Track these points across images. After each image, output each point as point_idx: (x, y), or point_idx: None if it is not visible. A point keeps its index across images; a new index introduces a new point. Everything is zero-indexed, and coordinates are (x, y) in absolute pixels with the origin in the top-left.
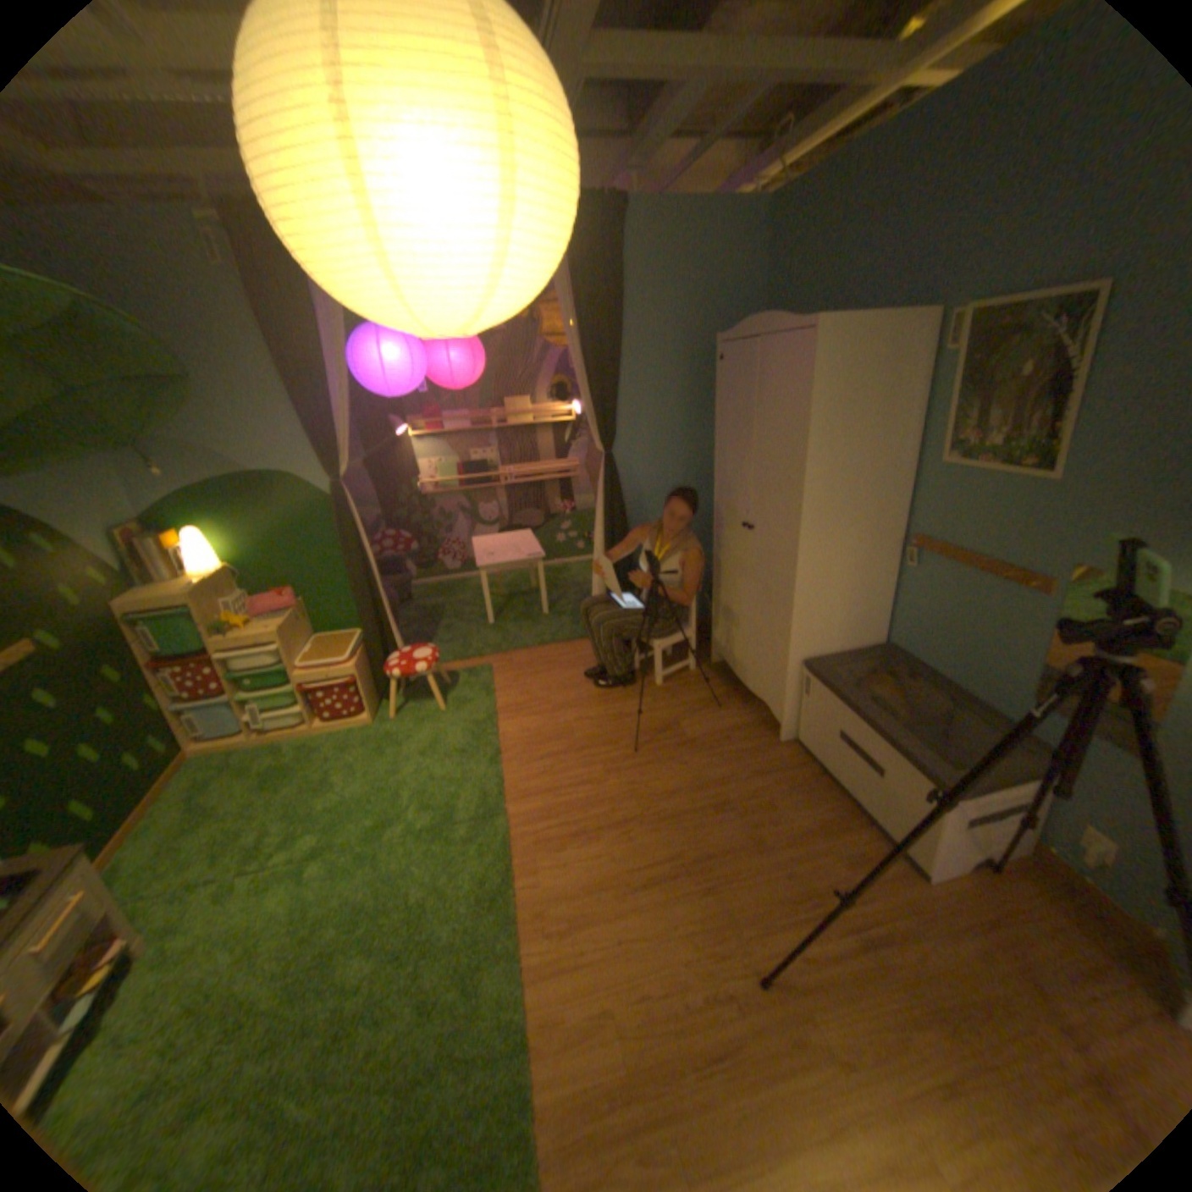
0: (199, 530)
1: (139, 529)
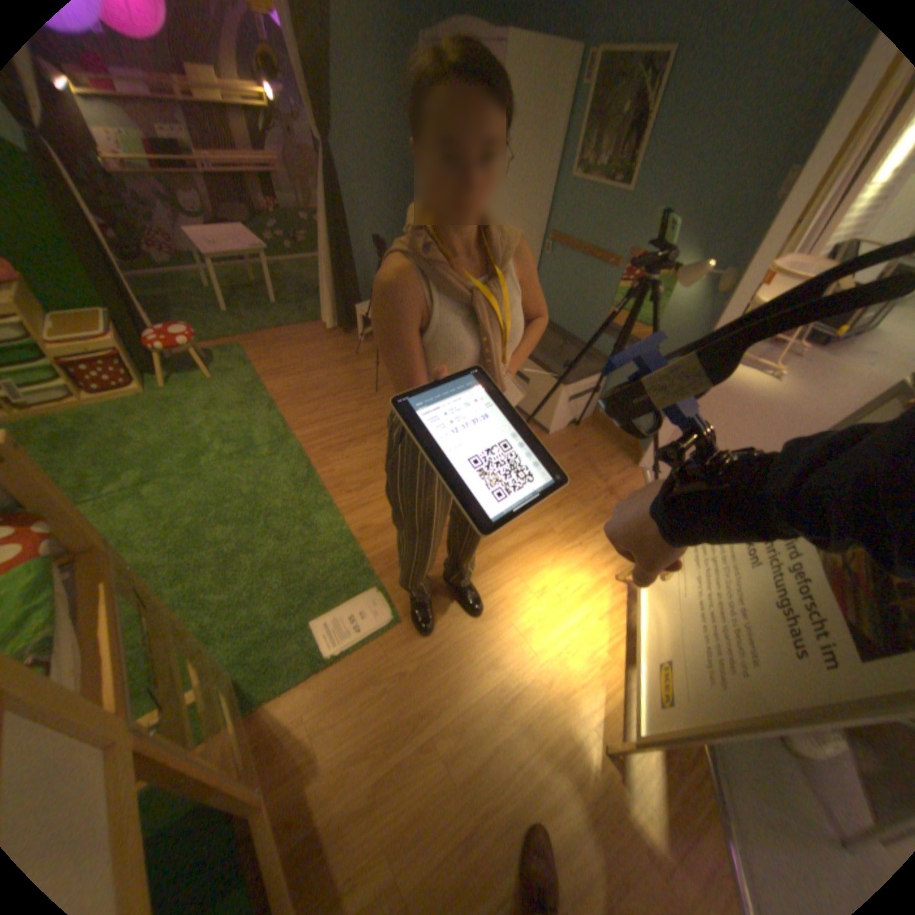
0: None
1: None
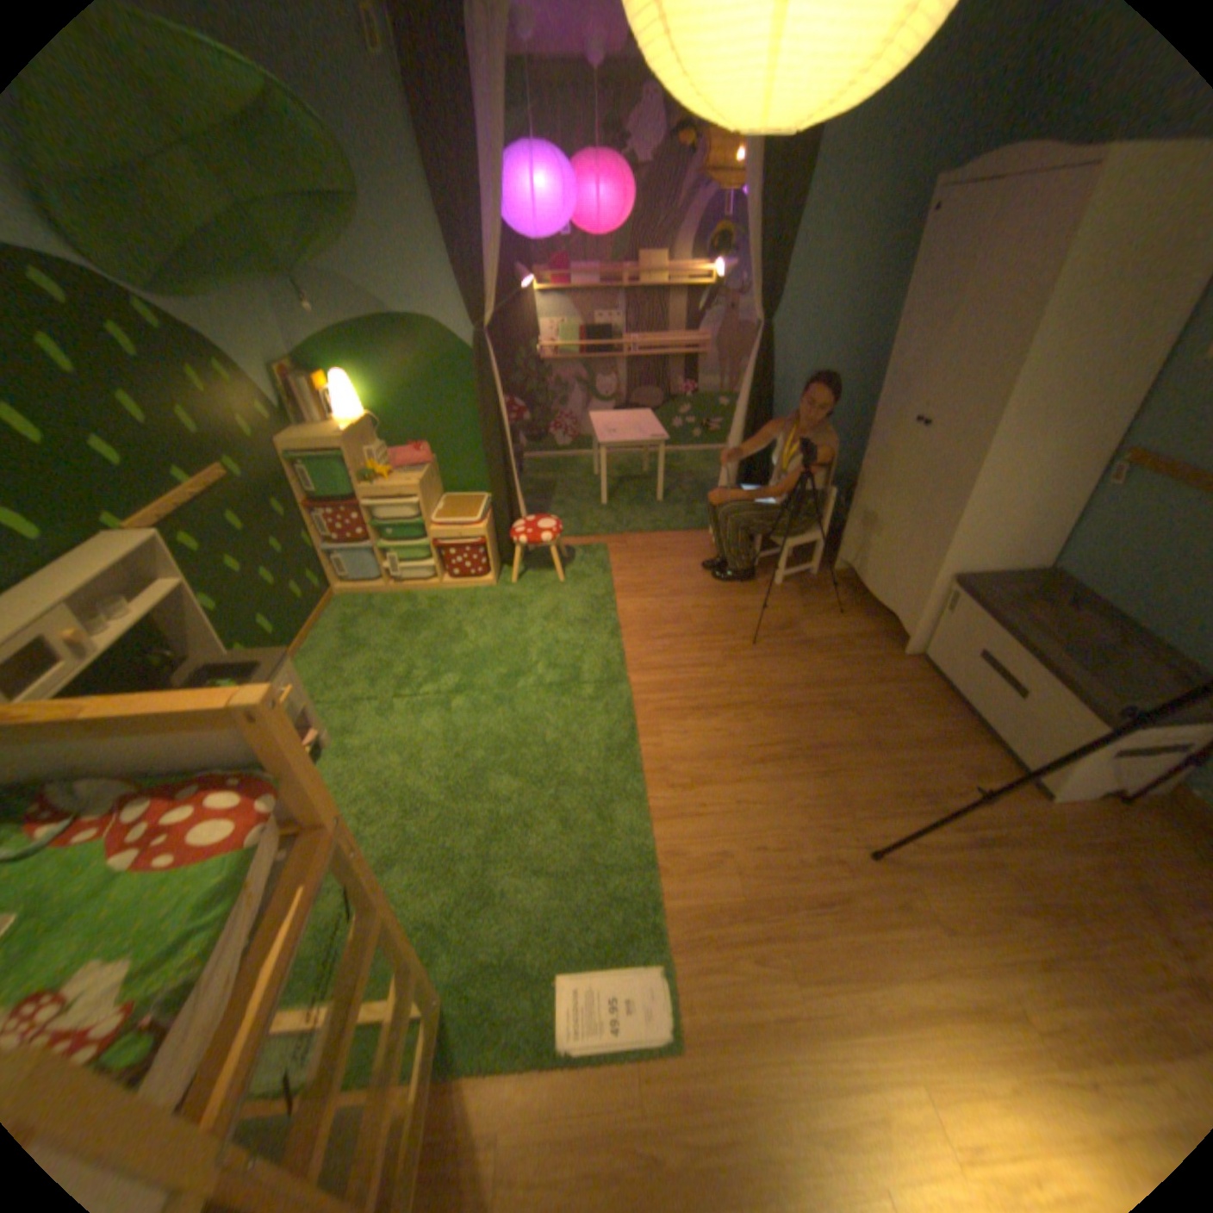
0: (343, 374)
1: (290, 367)
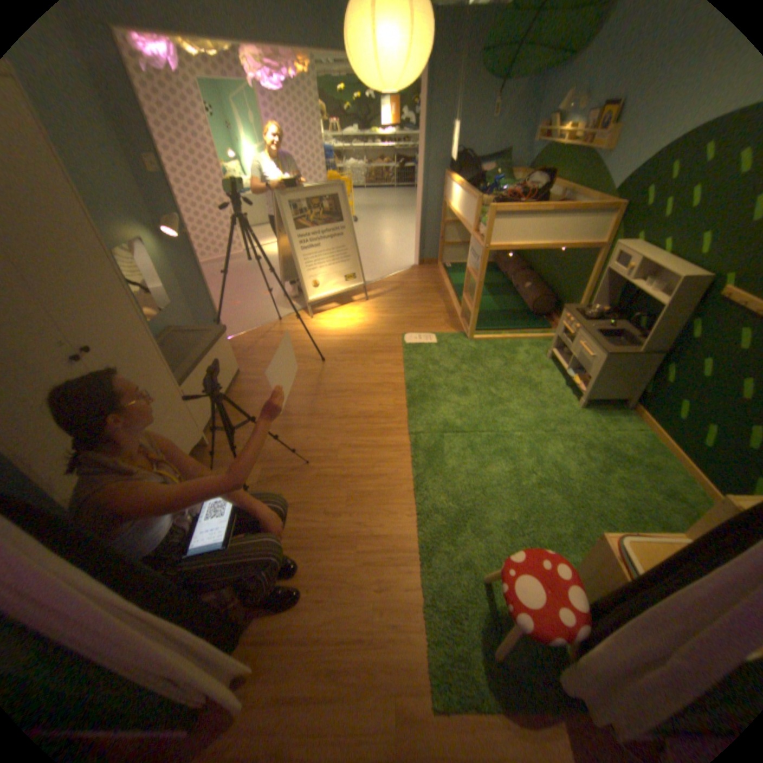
0: None
1: None
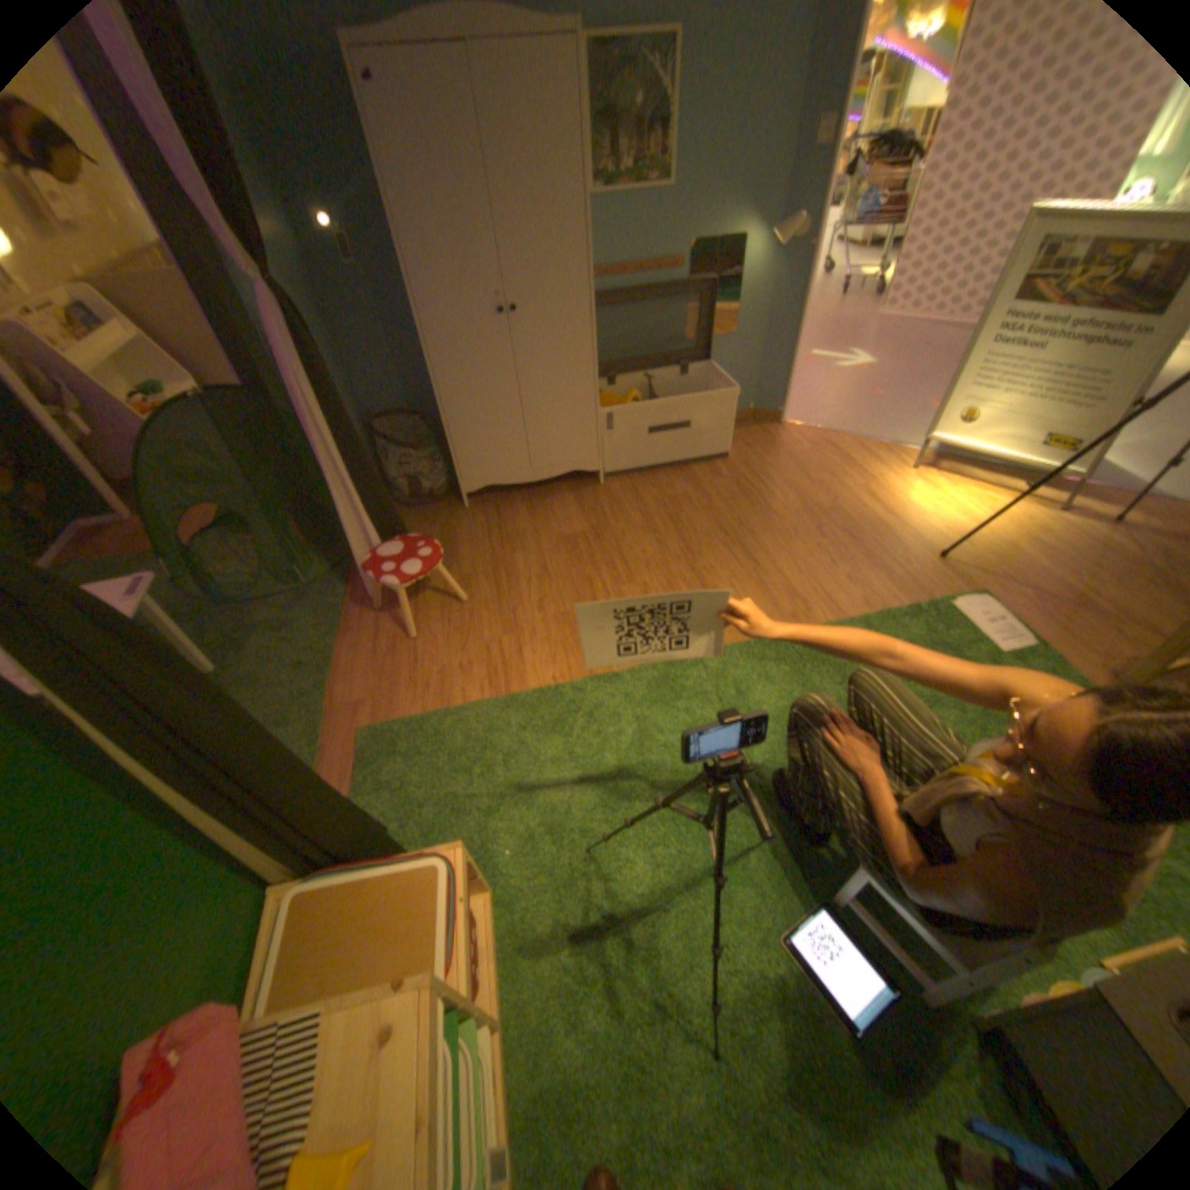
0: None
1: None
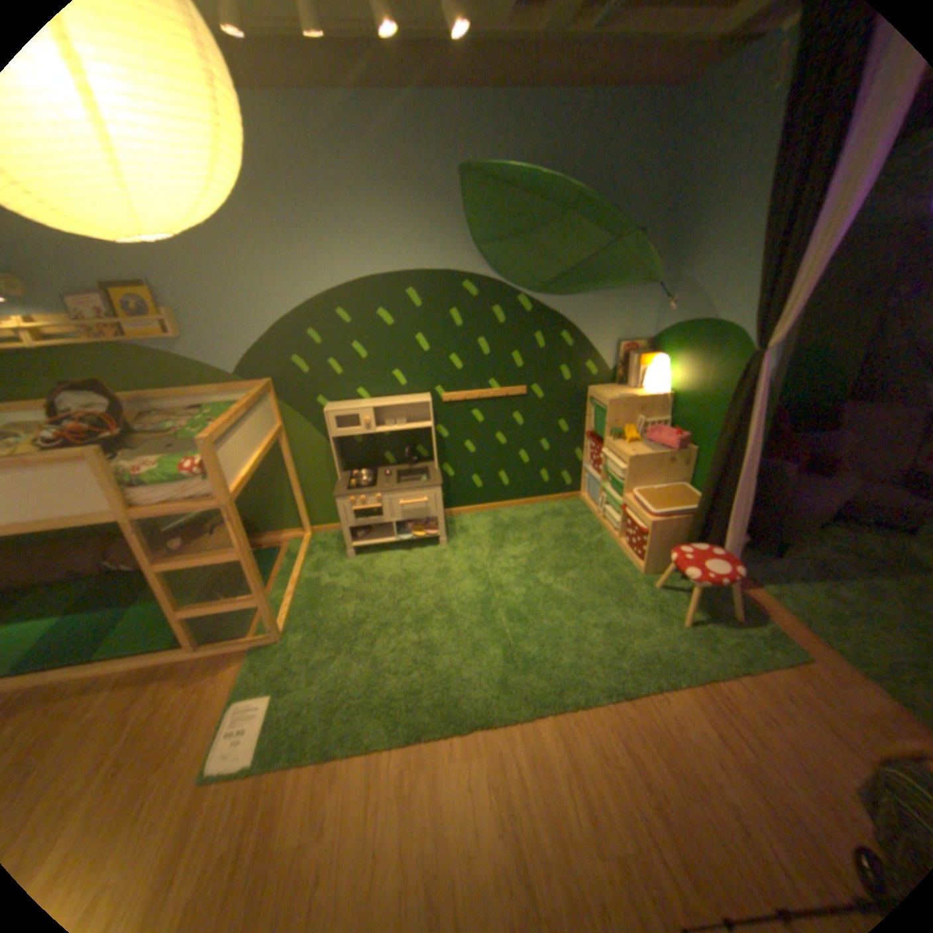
0: (673, 359)
1: (646, 346)
